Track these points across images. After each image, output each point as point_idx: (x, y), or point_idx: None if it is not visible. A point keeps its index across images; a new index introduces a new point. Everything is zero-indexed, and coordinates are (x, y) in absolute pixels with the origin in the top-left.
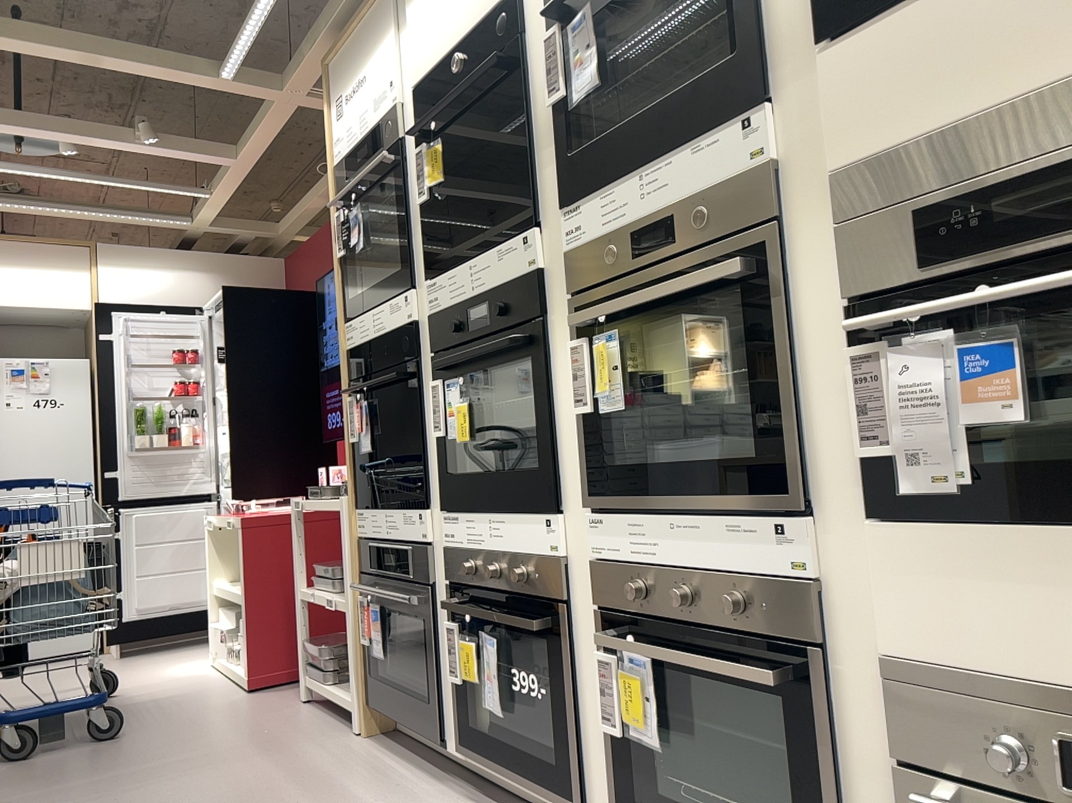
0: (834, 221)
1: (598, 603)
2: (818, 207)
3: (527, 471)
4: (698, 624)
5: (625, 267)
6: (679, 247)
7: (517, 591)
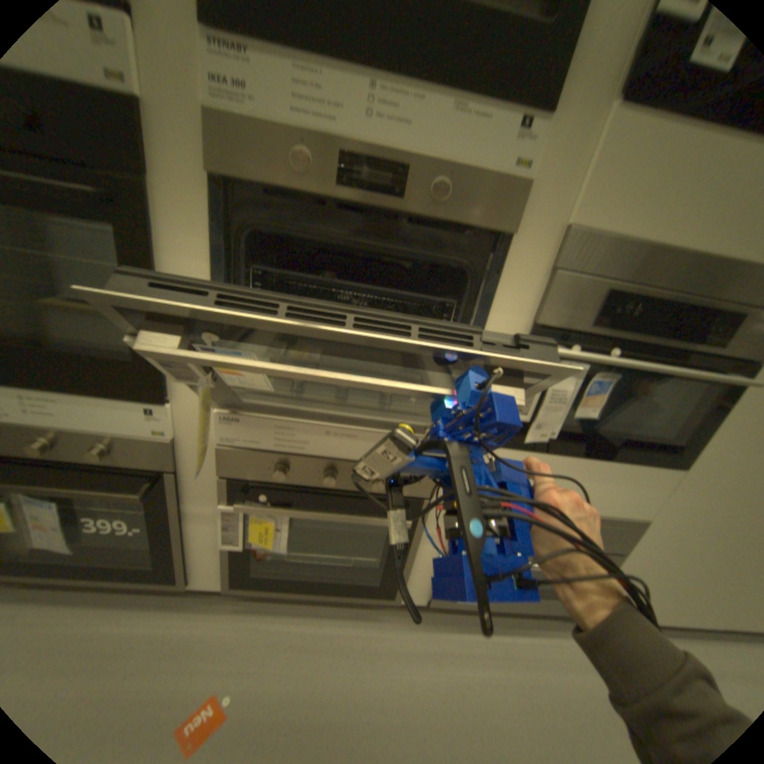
0: (560, 265)
1: (220, 471)
2: (544, 243)
3: (100, 352)
4: (336, 488)
5: (322, 188)
6: (406, 205)
7: (87, 460)
